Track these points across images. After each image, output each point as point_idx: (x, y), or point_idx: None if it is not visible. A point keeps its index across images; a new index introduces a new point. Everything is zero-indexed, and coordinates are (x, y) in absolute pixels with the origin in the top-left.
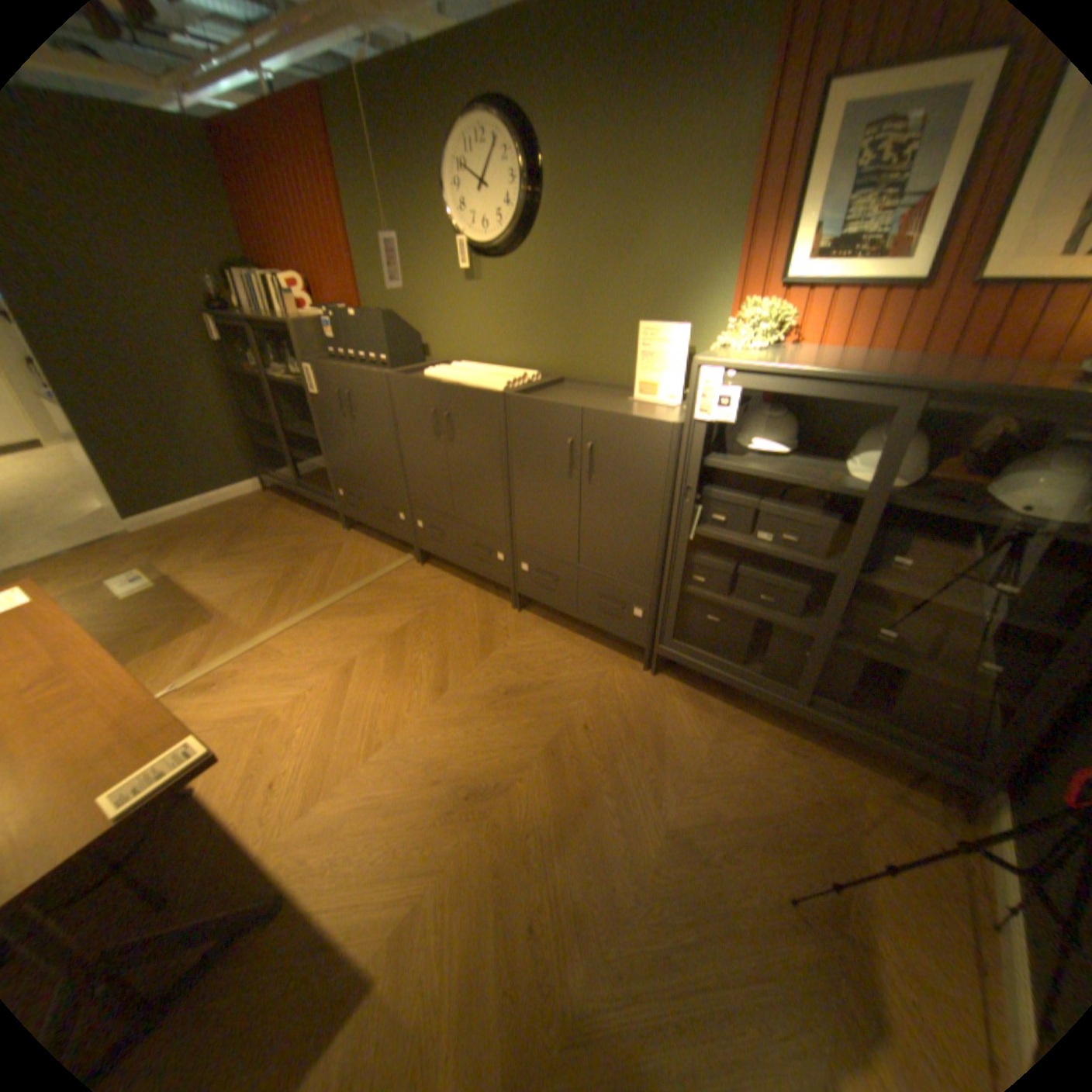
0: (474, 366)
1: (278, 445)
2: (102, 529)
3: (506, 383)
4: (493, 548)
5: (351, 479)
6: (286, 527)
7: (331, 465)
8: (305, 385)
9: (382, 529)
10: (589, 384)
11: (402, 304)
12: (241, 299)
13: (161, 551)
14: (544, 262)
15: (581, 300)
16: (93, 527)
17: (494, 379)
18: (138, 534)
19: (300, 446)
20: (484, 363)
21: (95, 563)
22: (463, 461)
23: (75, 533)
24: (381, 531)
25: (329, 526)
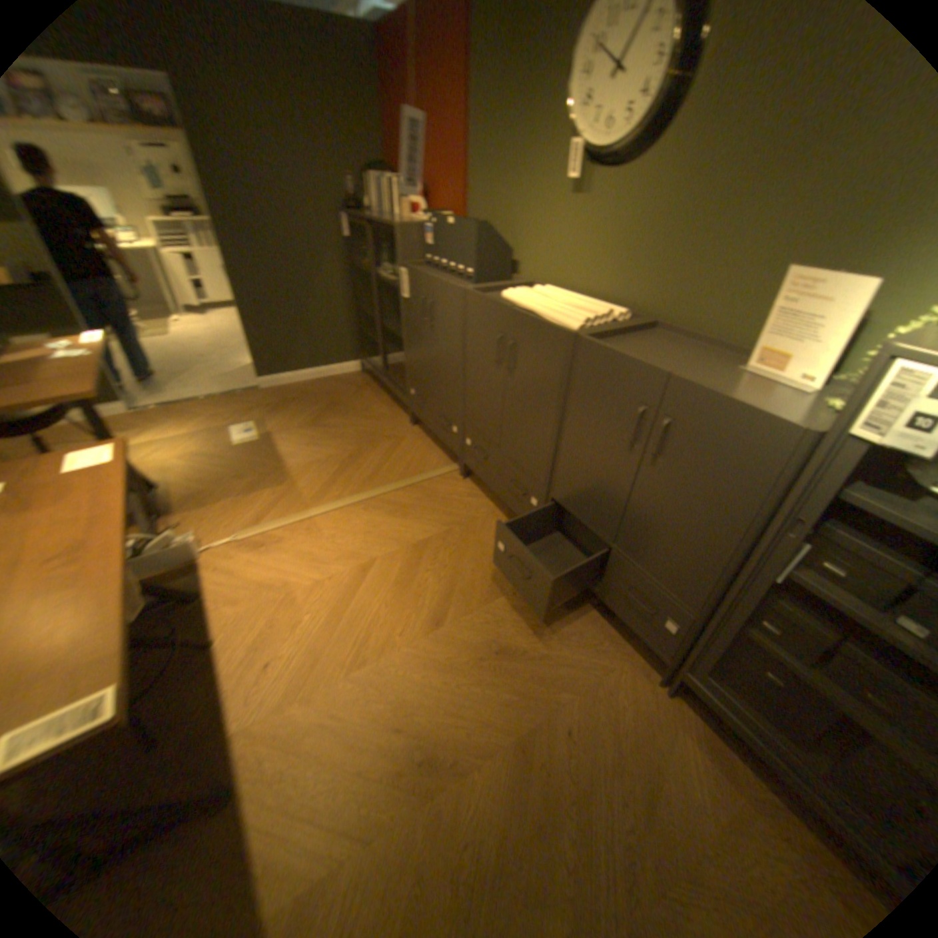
0: (555, 292)
1: (375, 335)
2: (242, 381)
3: (583, 318)
4: (528, 489)
5: (420, 381)
6: (365, 409)
7: (407, 365)
8: (399, 287)
9: (436, 434)
10: (688, 334)
11: (501, 213)
12: (368, 199)
13: (272, 409)
14: (671, 171)
15: (708, 225)
16: (238, 378)
17: (571, 312)
18: (263, 391)
19: (392, 339)
20: (569, 288)
21: (228, 409)
22: (517, 396)
23: (225, 381)
24: (435, 435)
25: (398, 417)
